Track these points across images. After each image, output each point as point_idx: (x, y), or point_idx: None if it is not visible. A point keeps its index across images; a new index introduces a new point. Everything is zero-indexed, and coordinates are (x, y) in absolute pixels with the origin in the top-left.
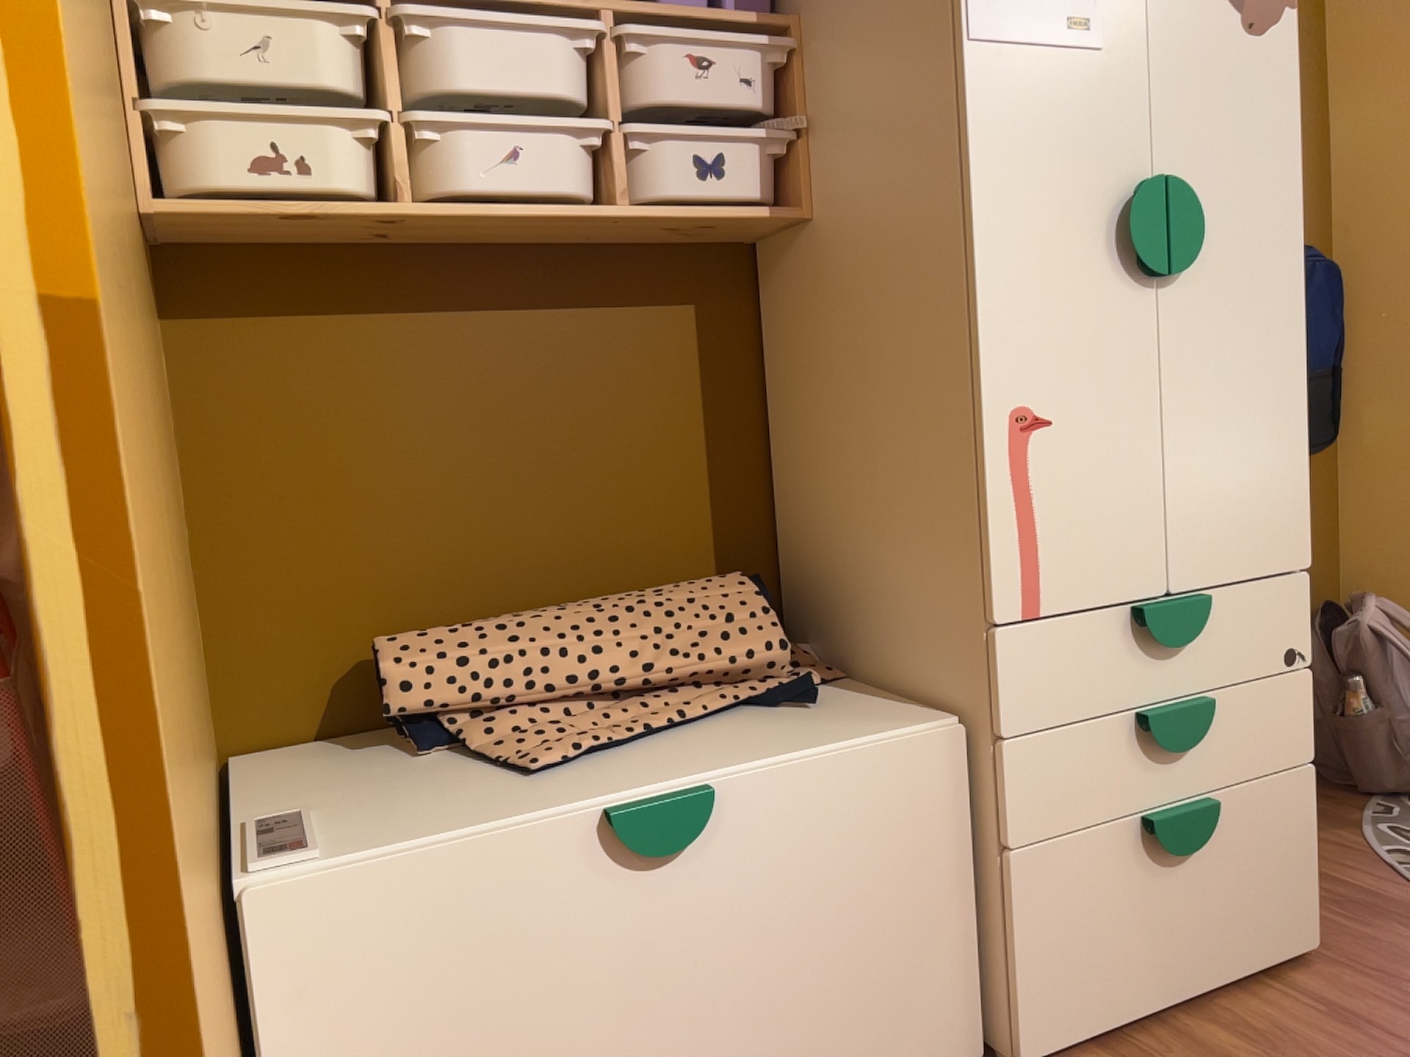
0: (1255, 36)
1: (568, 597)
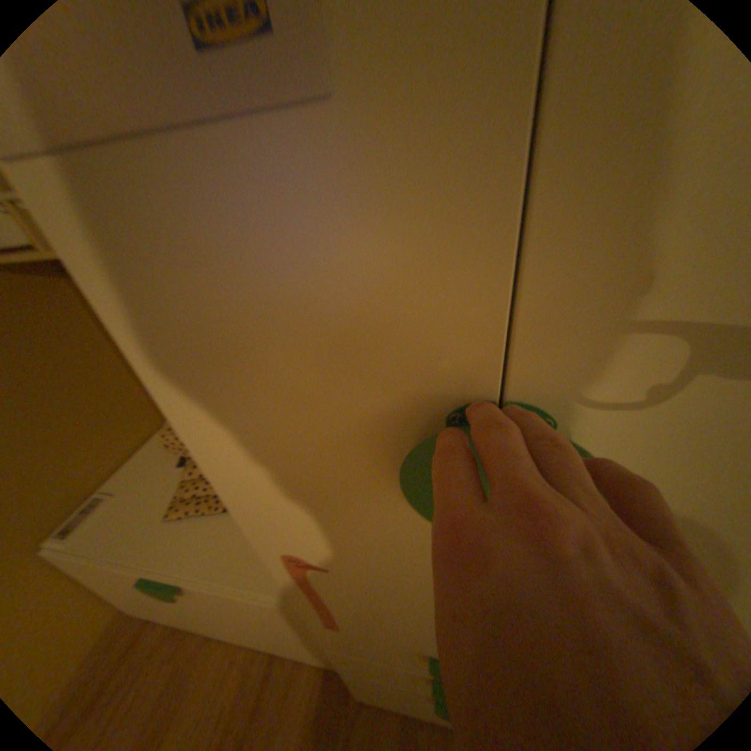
0: None
1: None
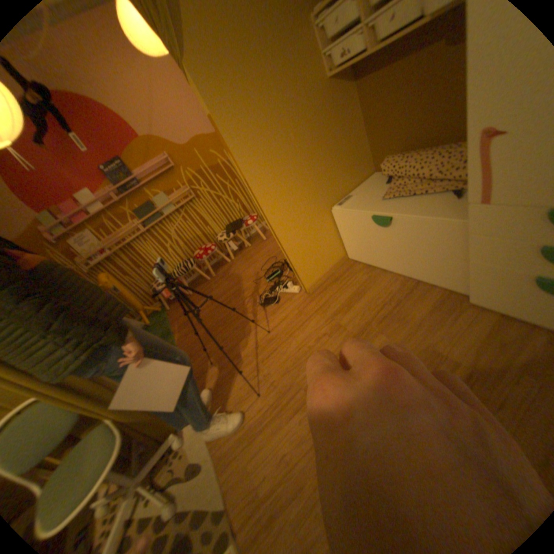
0: None
1: (446, 140)
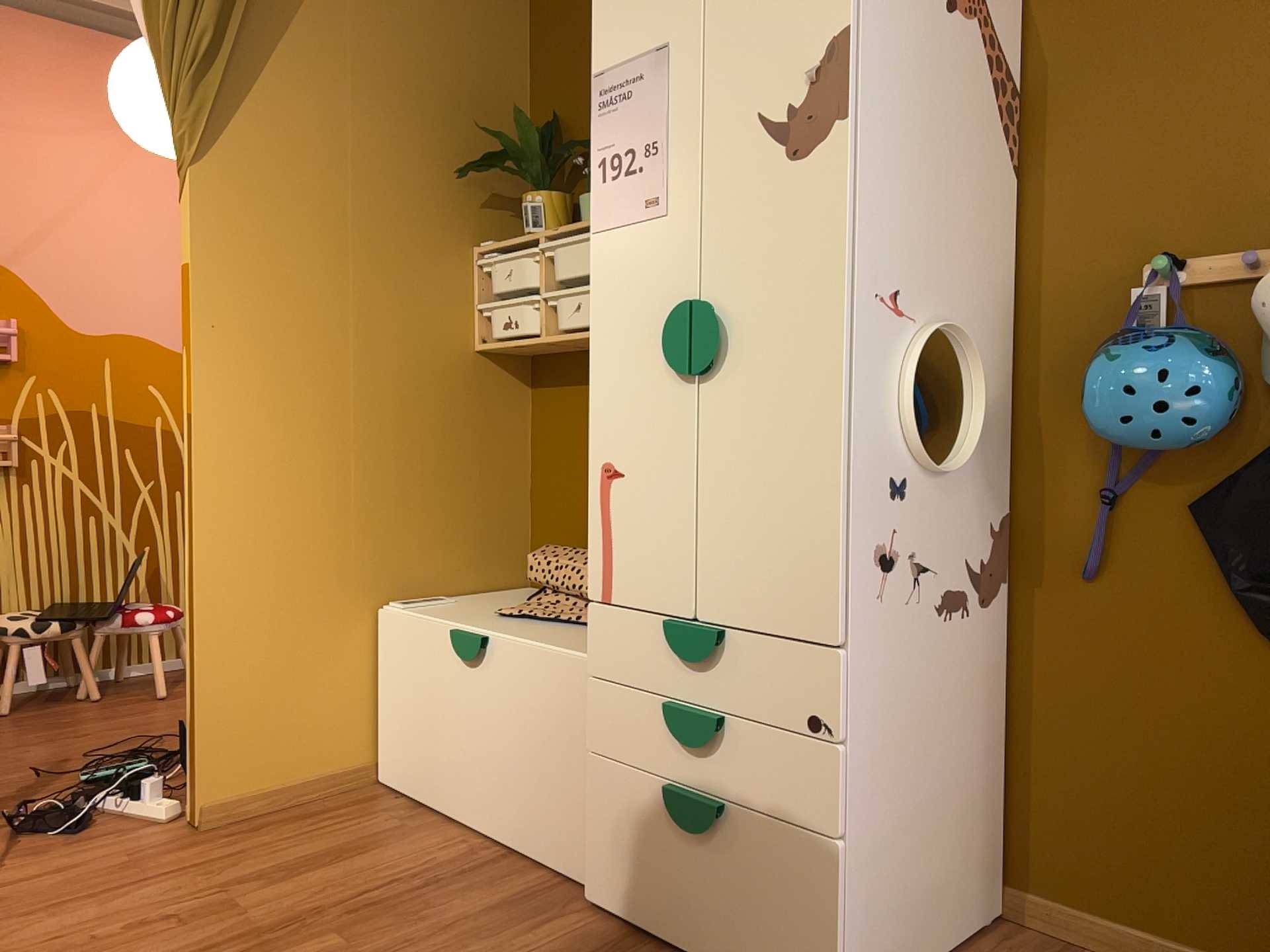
0: (799, 159)
1: None
